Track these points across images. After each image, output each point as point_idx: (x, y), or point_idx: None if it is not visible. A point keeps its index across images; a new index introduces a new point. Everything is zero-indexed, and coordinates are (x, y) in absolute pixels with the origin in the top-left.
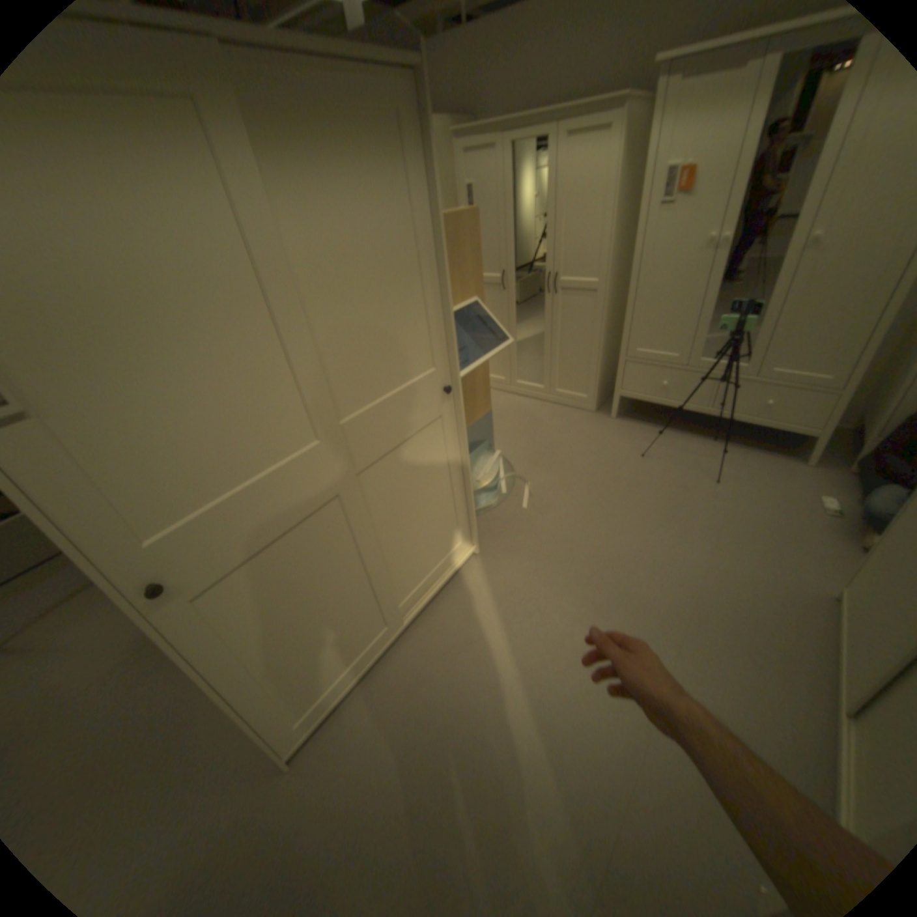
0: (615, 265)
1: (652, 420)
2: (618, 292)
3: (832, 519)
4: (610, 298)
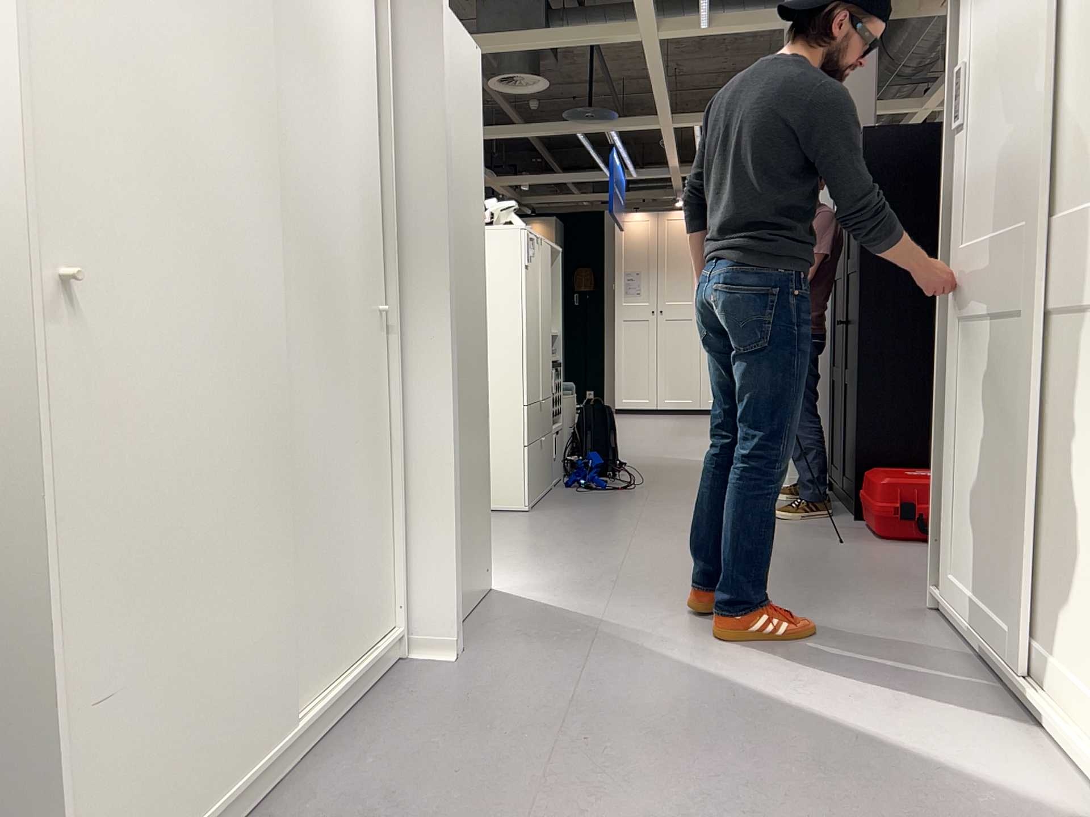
0: None
1: None
2: None
3: None
4: None
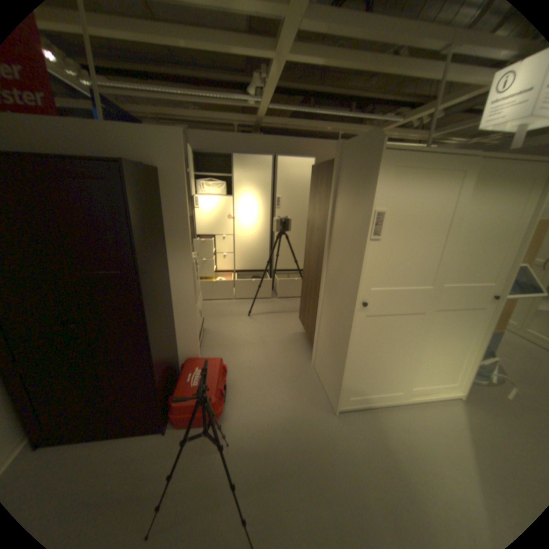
0: None
1: None
2: None
3: None
4: None
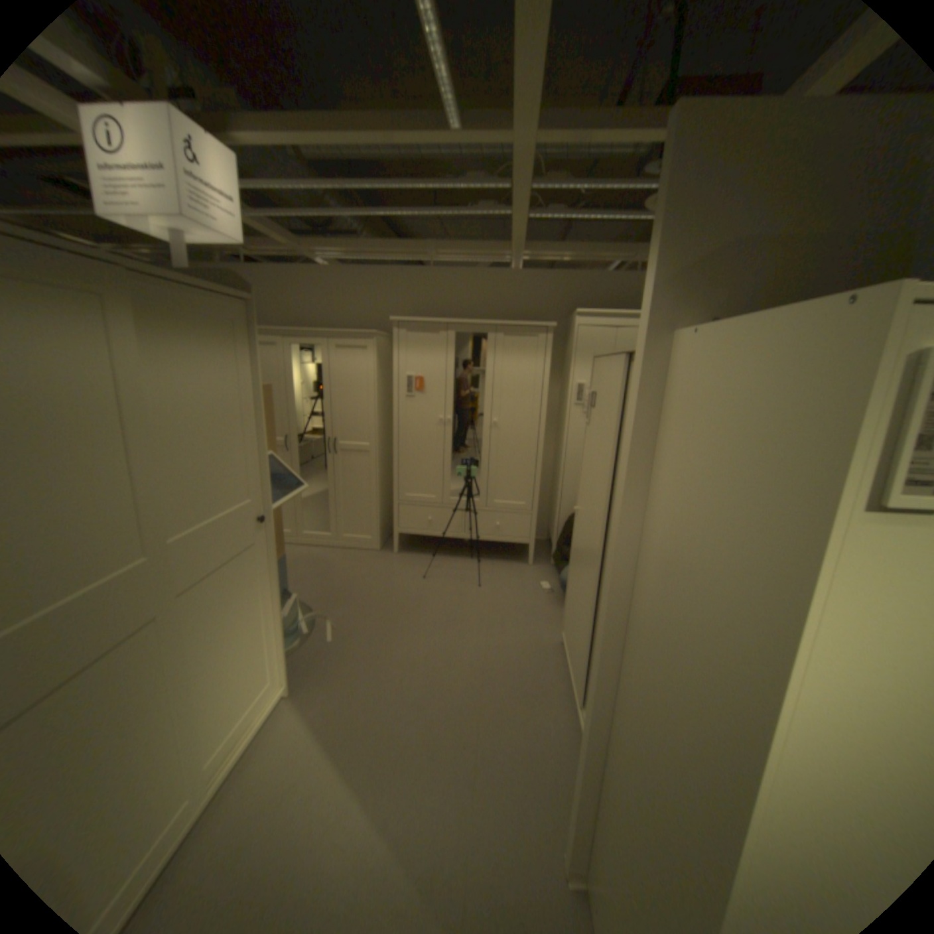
0: (382, 434)
1: (426, 550)
2: (386, 454)
3: (547, 596)
4: (381, 457)
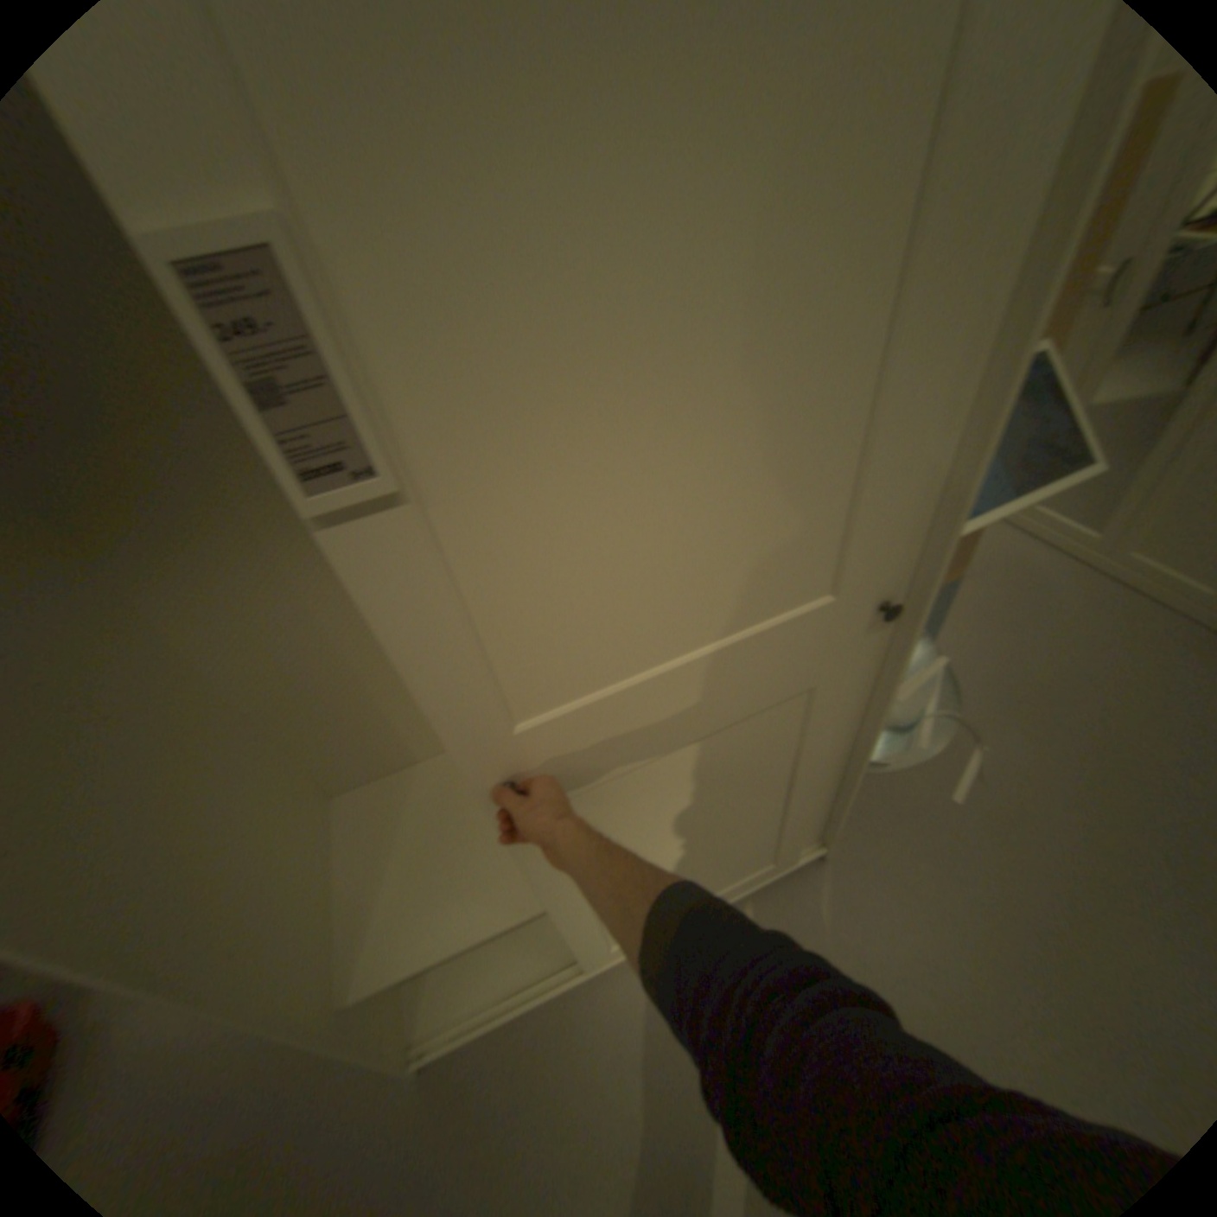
0: None
1: None
2: None
3: None
4: None
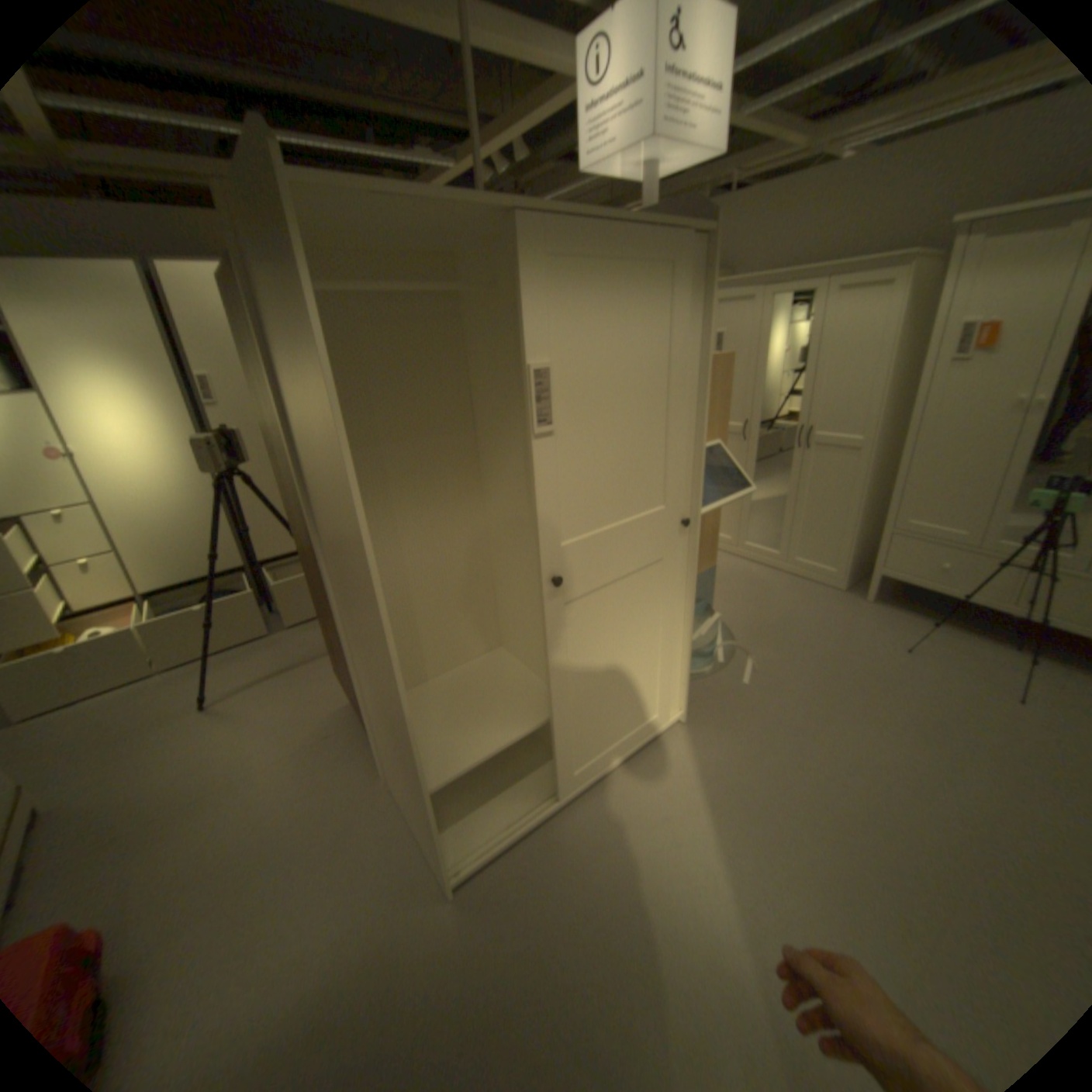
0: (888, 423)
1: (926, 612)
2: (889, 454)
3: None
4: (878, 459)
